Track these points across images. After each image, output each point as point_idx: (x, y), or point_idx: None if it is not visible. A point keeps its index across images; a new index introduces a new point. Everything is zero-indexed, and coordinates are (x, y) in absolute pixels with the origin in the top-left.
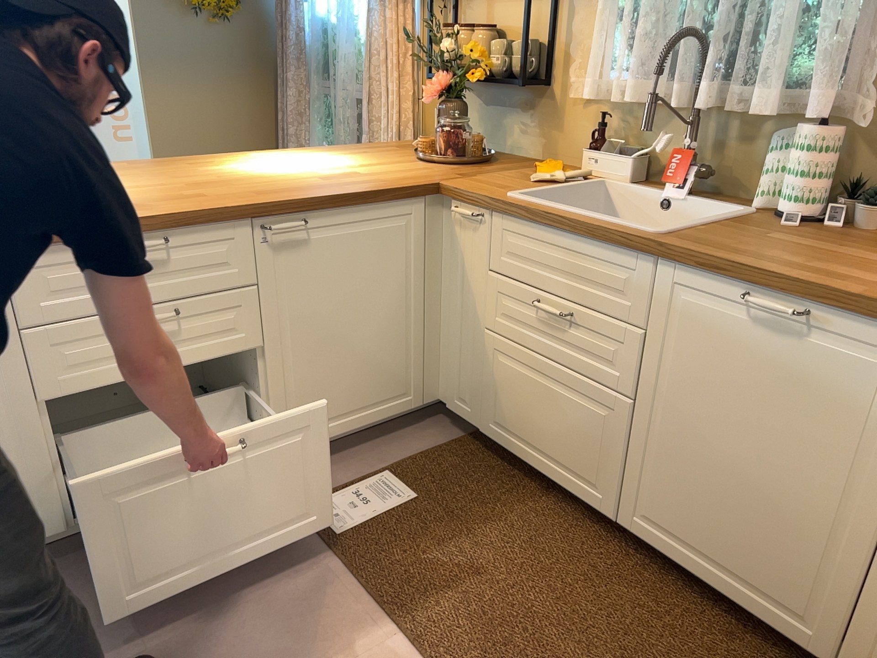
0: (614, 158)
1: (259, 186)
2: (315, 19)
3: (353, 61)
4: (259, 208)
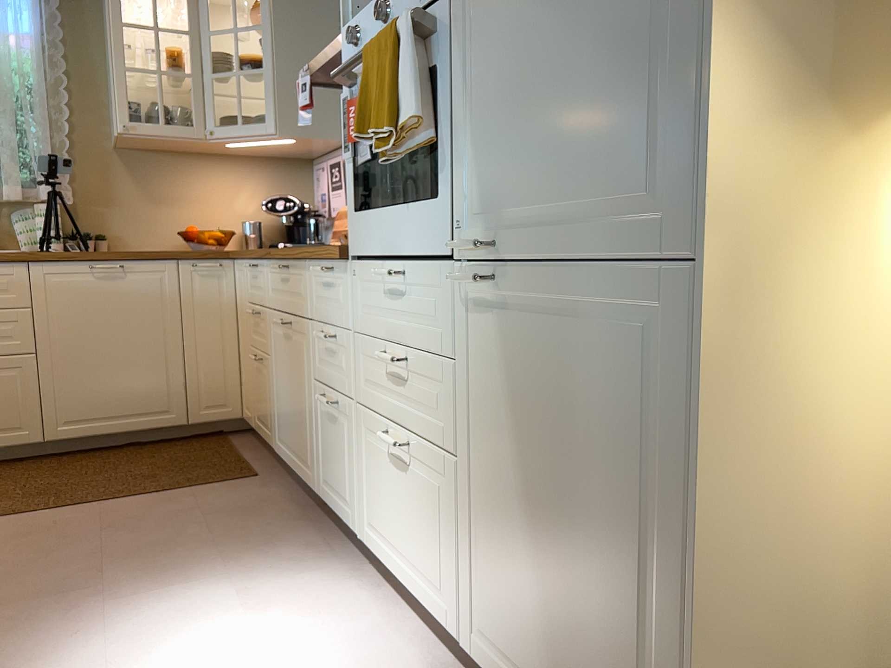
0: None
1: None
2: None
3: None
4: None
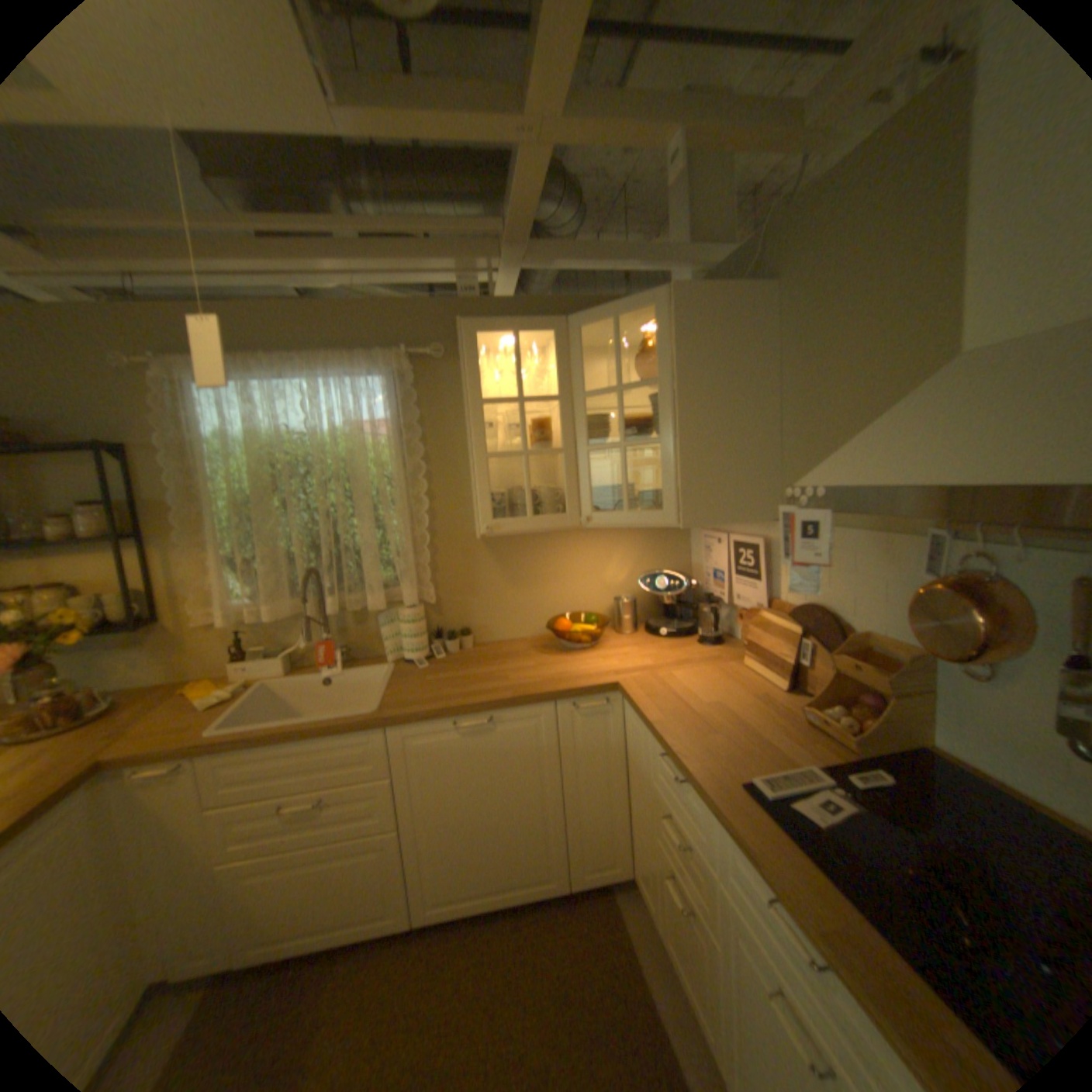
0: (265, 663)
1: None
2: None
3: None
4: None
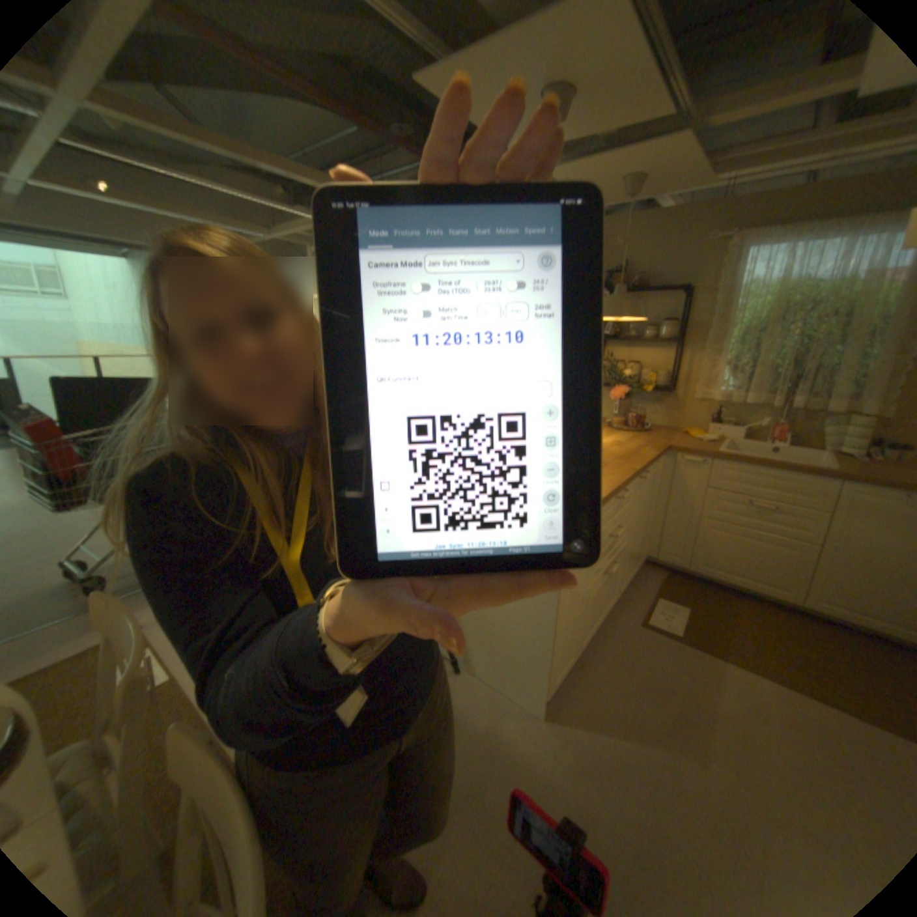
0: (734, 427)
1: (607, 453)
2: None
3: None
4: (643, 468)
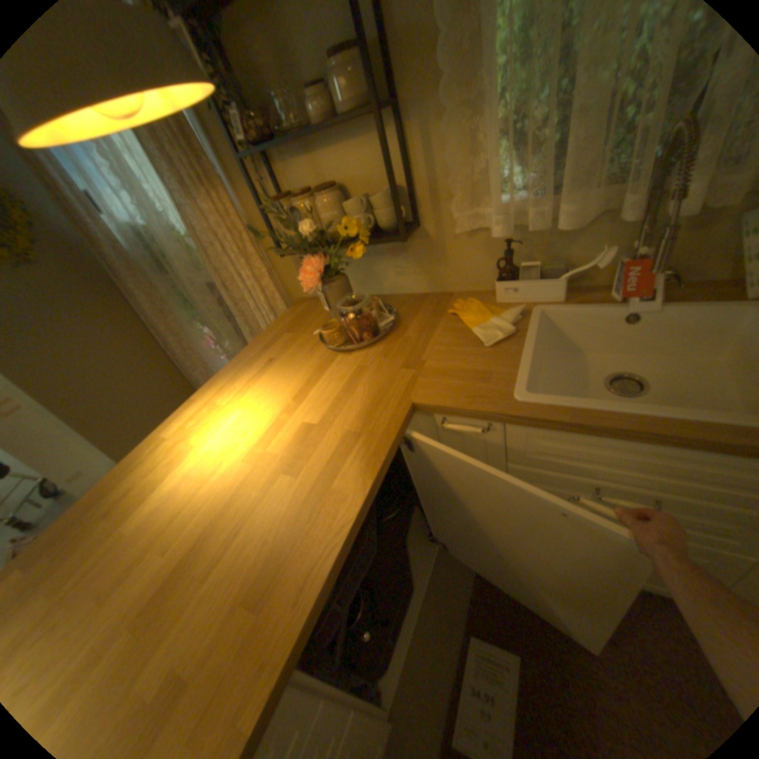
0: (543, 282)
1: (232, 559)
2: (118, 226)
3: (182, 252)
4: (285, 669)
